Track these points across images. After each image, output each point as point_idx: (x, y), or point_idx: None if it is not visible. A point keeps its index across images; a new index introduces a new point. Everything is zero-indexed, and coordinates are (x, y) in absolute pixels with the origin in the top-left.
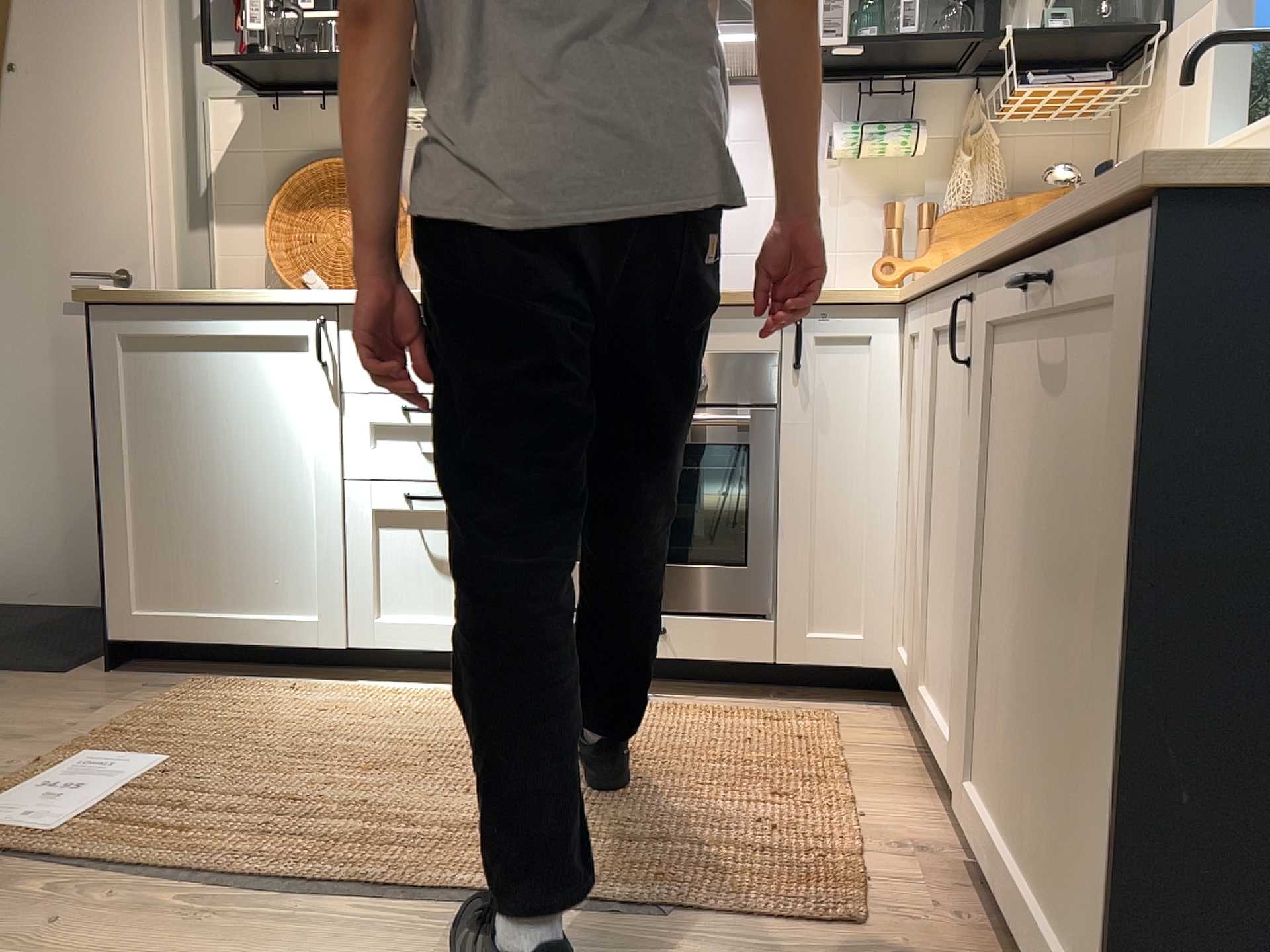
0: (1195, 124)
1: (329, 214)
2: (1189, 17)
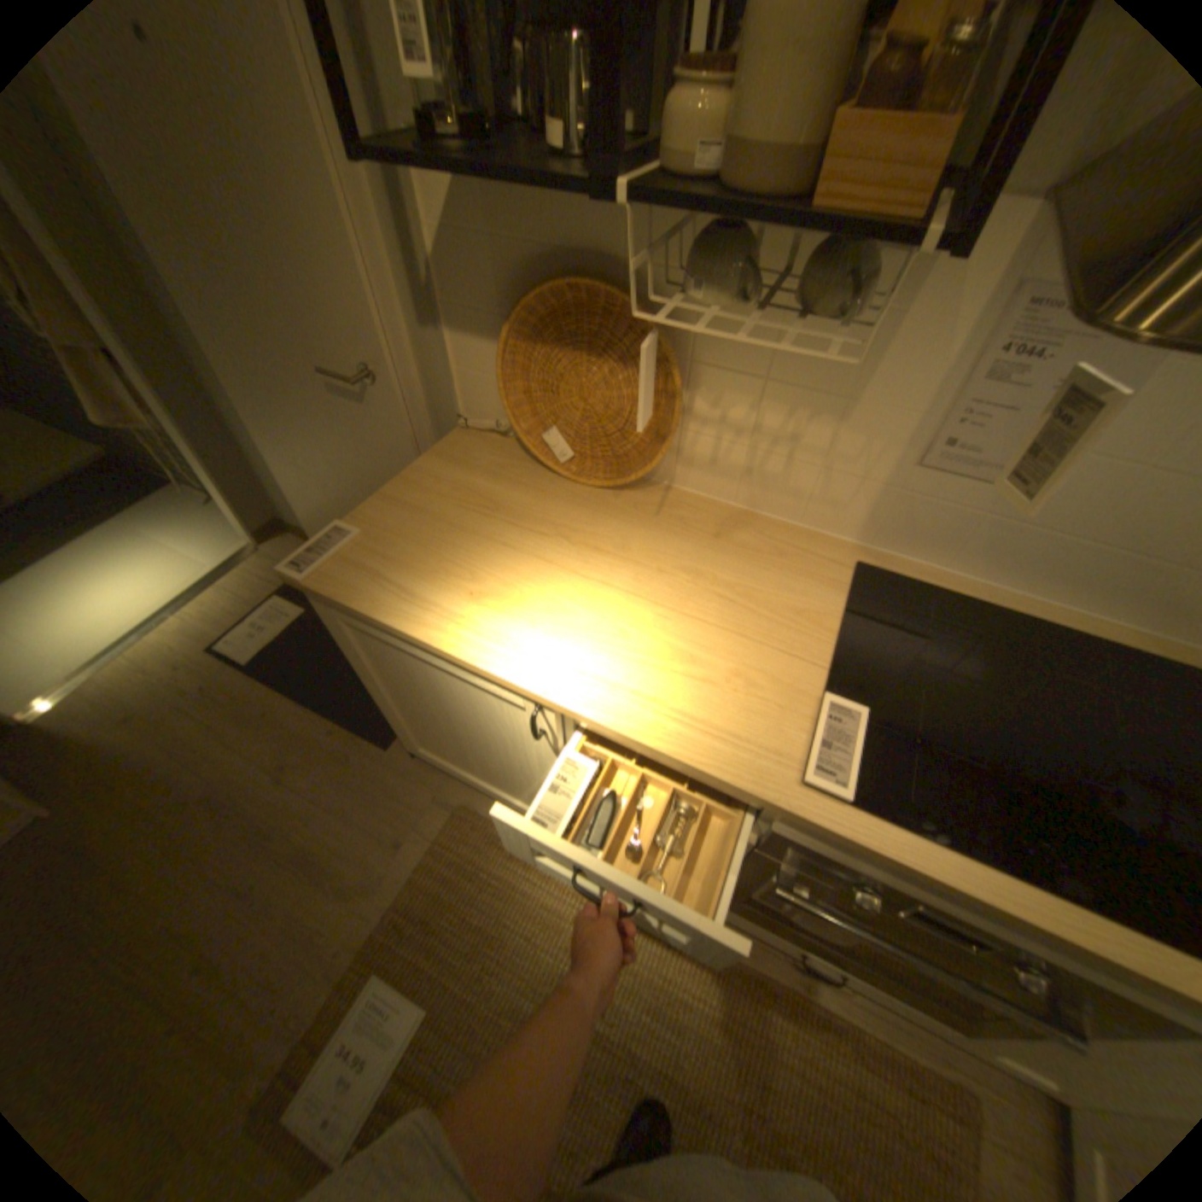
0: None
1: (577, 356)
2: None
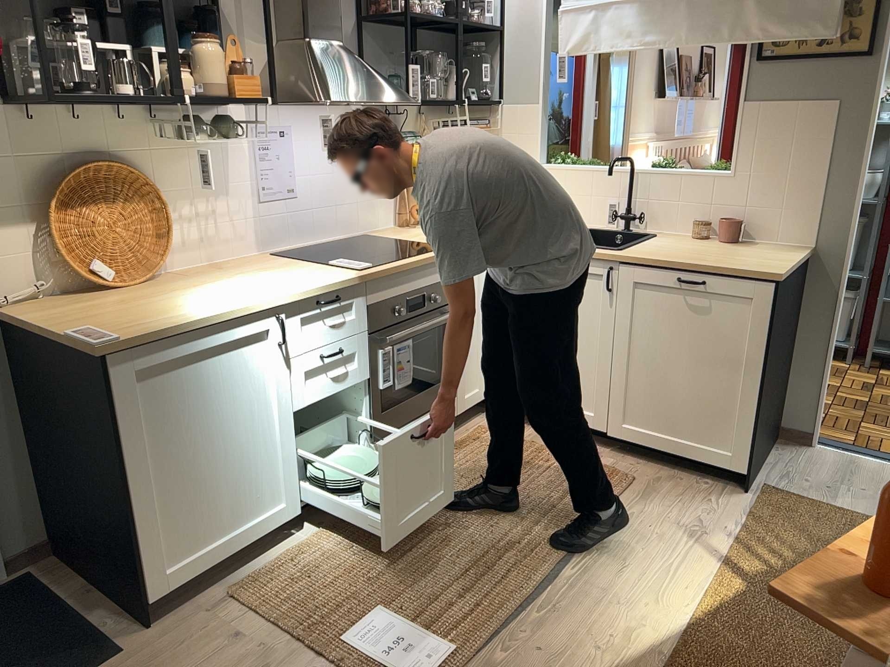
0: (530, 151)
1: (100, 209)
2: (520, 103)
